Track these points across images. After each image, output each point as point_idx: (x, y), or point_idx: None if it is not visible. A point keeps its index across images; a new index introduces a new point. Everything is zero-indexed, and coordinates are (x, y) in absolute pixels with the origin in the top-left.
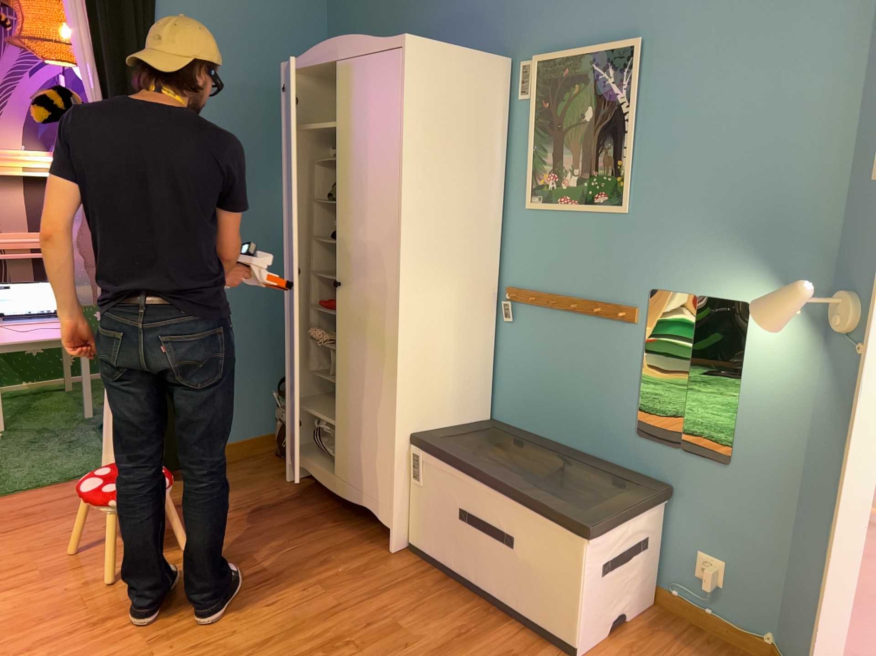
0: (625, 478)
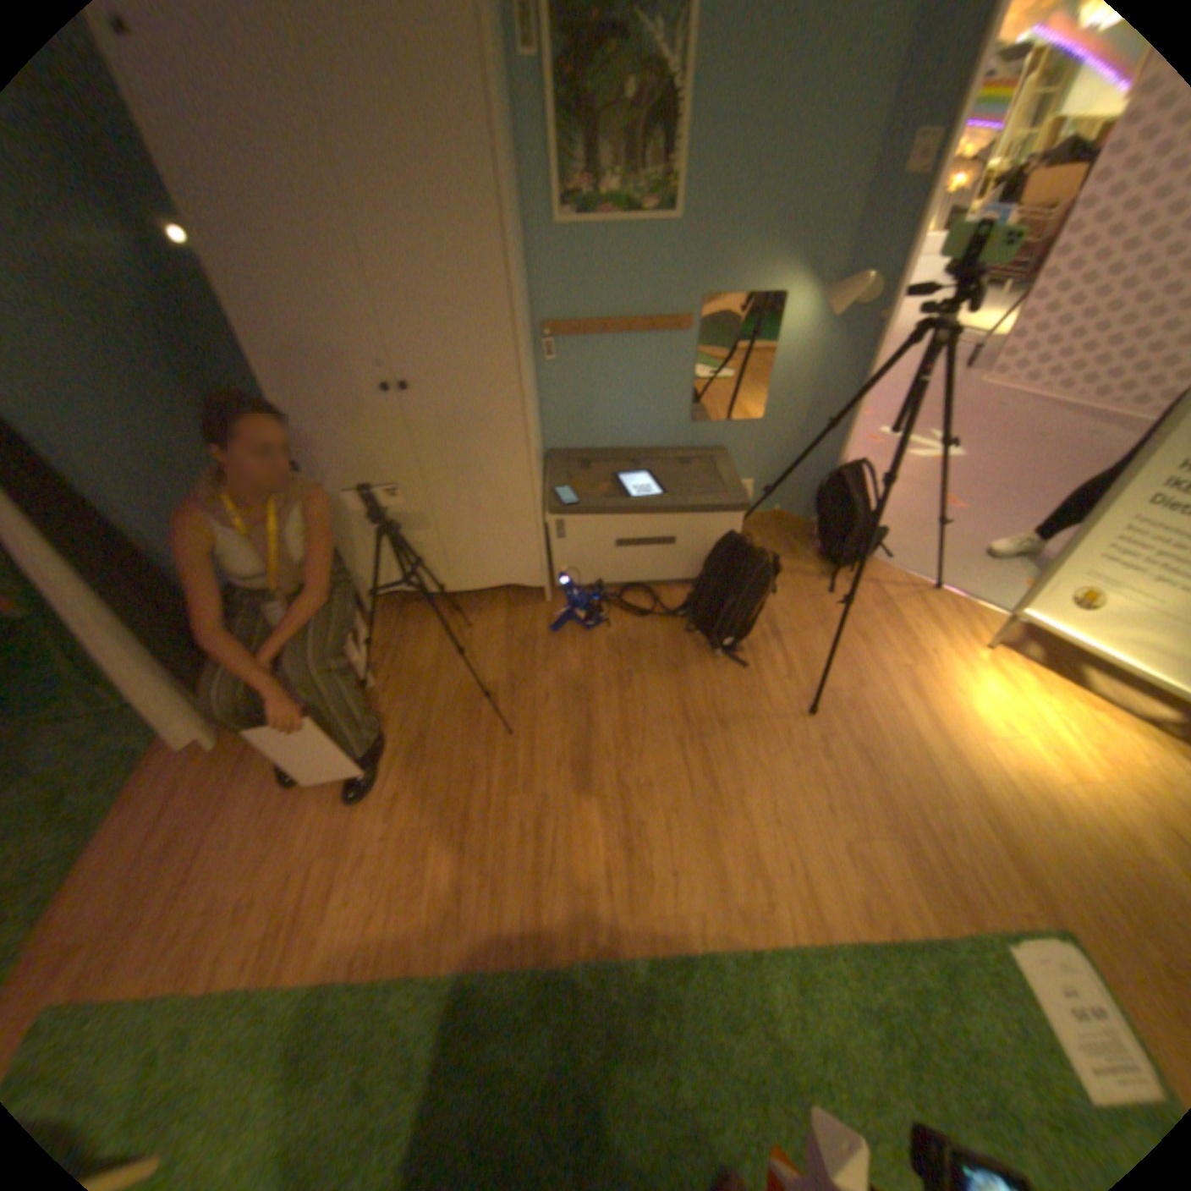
0: (695, 458)
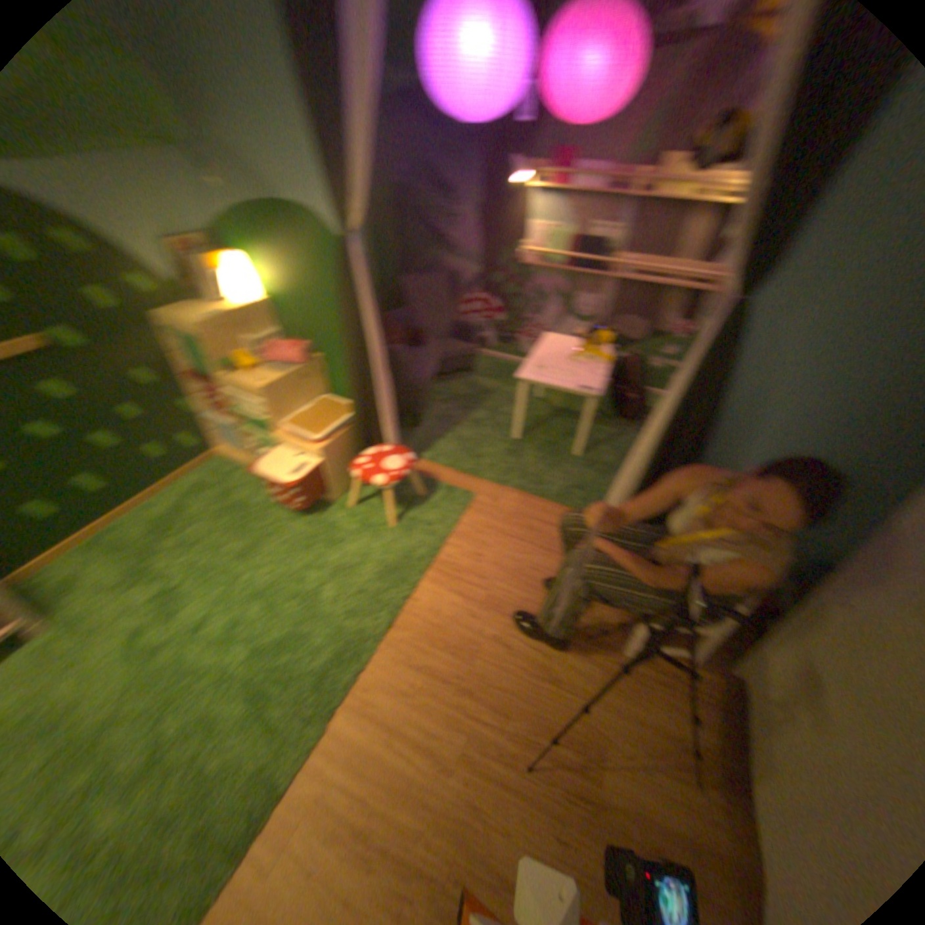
0: None
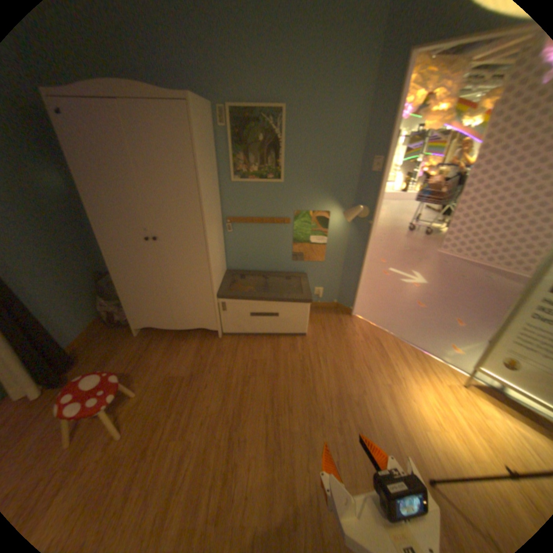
0: (294, 276)
